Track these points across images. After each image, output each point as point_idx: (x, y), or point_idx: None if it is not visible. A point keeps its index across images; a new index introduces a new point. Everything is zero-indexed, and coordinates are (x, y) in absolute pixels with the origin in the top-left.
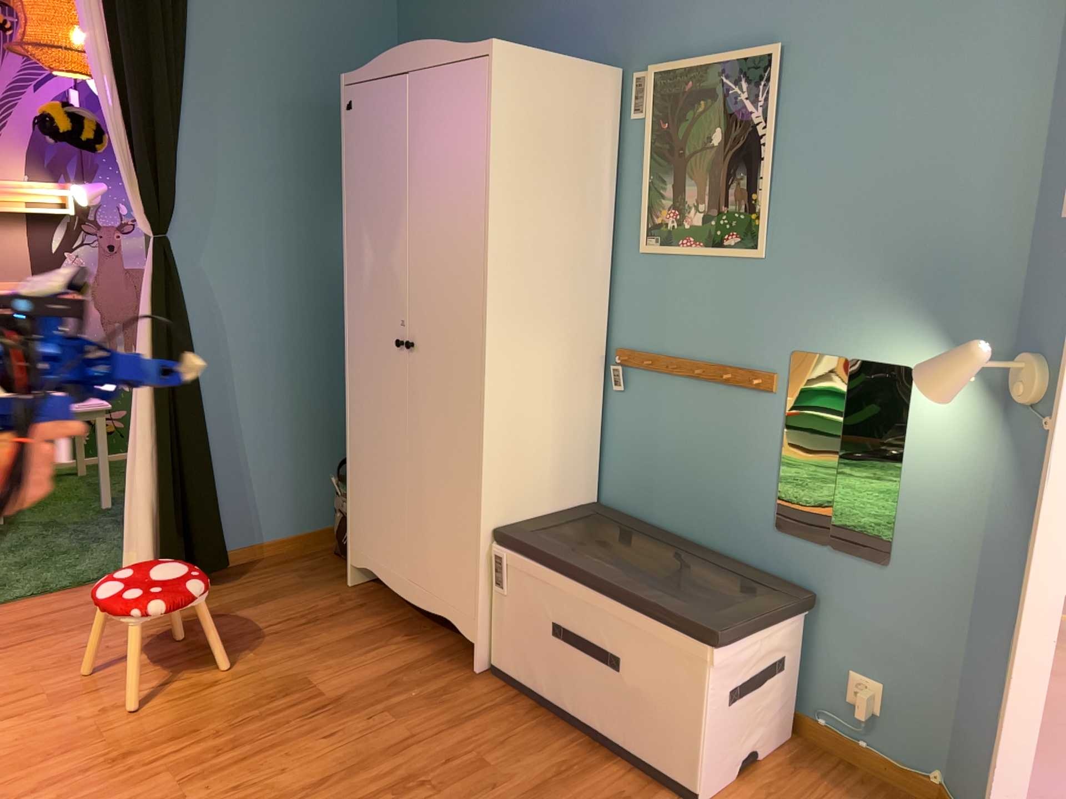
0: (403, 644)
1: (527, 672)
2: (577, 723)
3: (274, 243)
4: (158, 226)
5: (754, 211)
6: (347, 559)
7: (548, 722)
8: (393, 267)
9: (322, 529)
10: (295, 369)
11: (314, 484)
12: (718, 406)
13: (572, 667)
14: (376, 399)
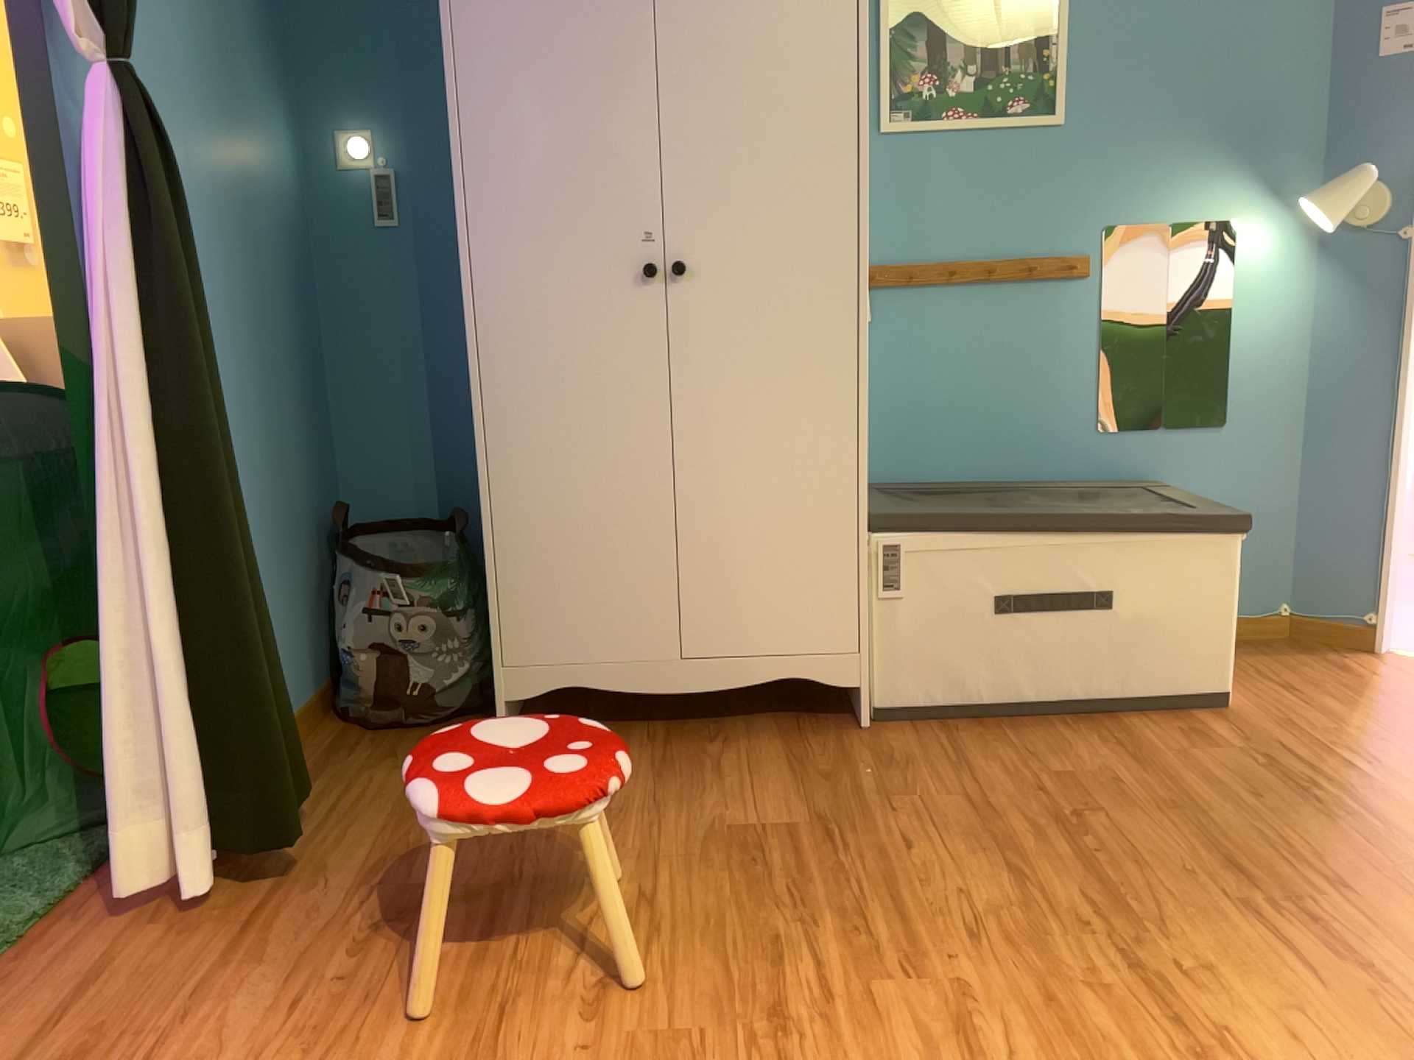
0: (728, 749)
1: (939, 689)
2: (1037, 708)
3: (197, 135)
4: (117, 44)
5: (1046, 70)
6: (498, 693)
7: (1009, 725)
8: (614, 147)
9: (309, 700)
10: (247, 396)
11: (290, 620)
12: (1011, 311)
13: (1021, 644)
14: (576, 384)
